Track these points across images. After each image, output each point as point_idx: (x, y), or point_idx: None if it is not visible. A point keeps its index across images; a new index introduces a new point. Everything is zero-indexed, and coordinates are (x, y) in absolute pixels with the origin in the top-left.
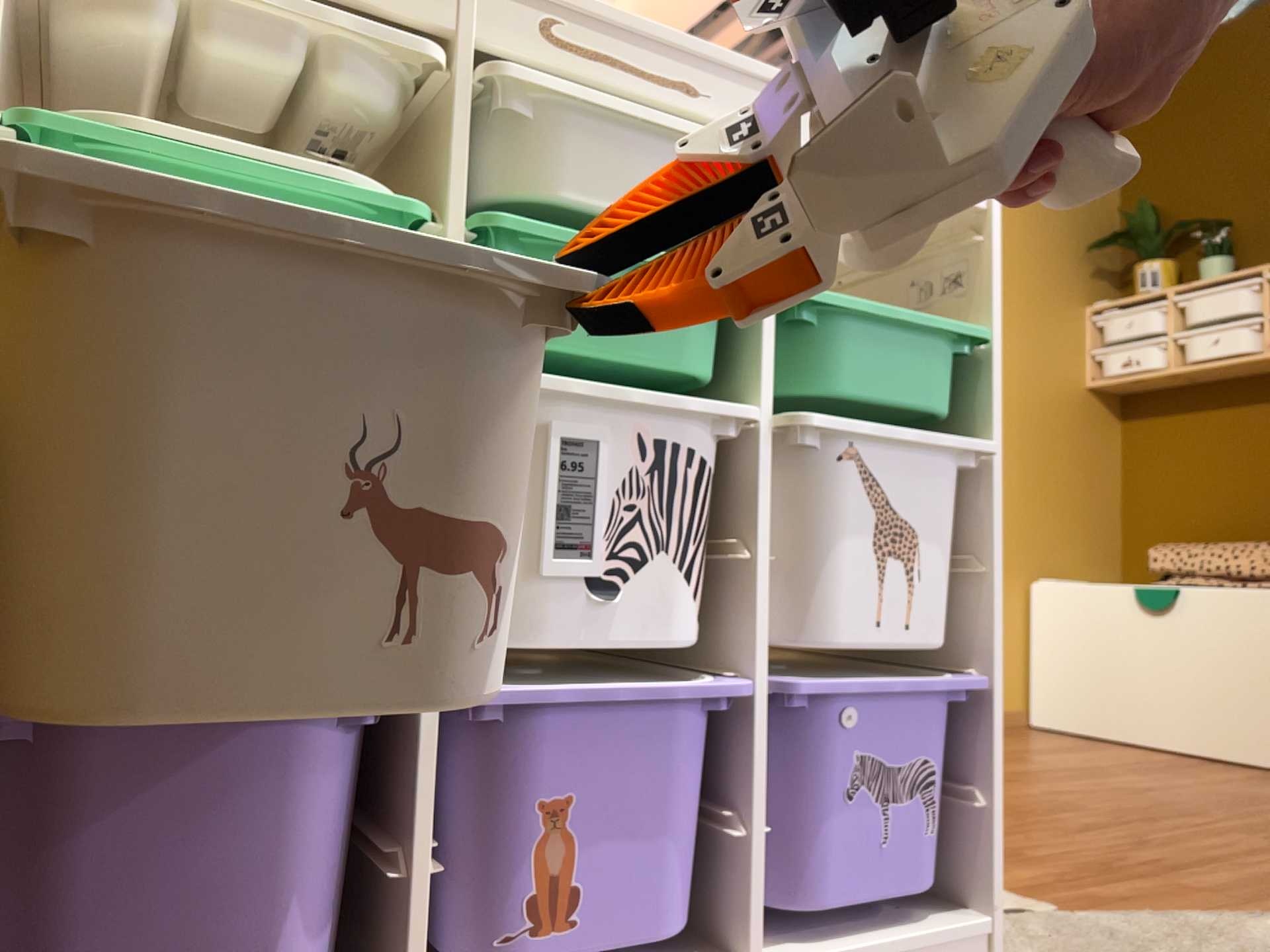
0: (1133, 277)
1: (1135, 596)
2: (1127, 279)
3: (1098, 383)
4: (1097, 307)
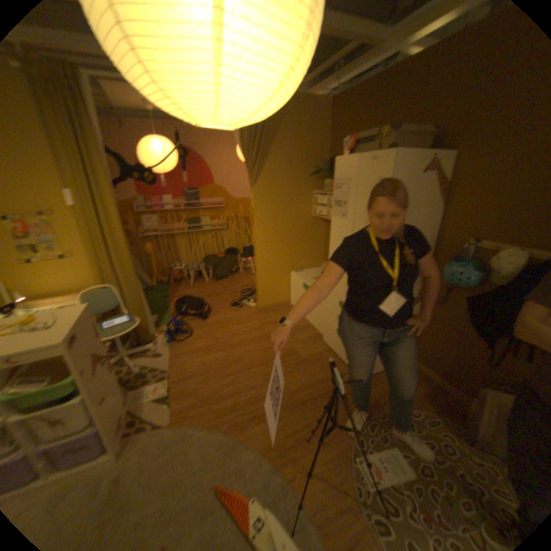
0: (325, 184)
1: (303, 287)
2: (325, 184)
3: (315, 216)
4: (316, 192)
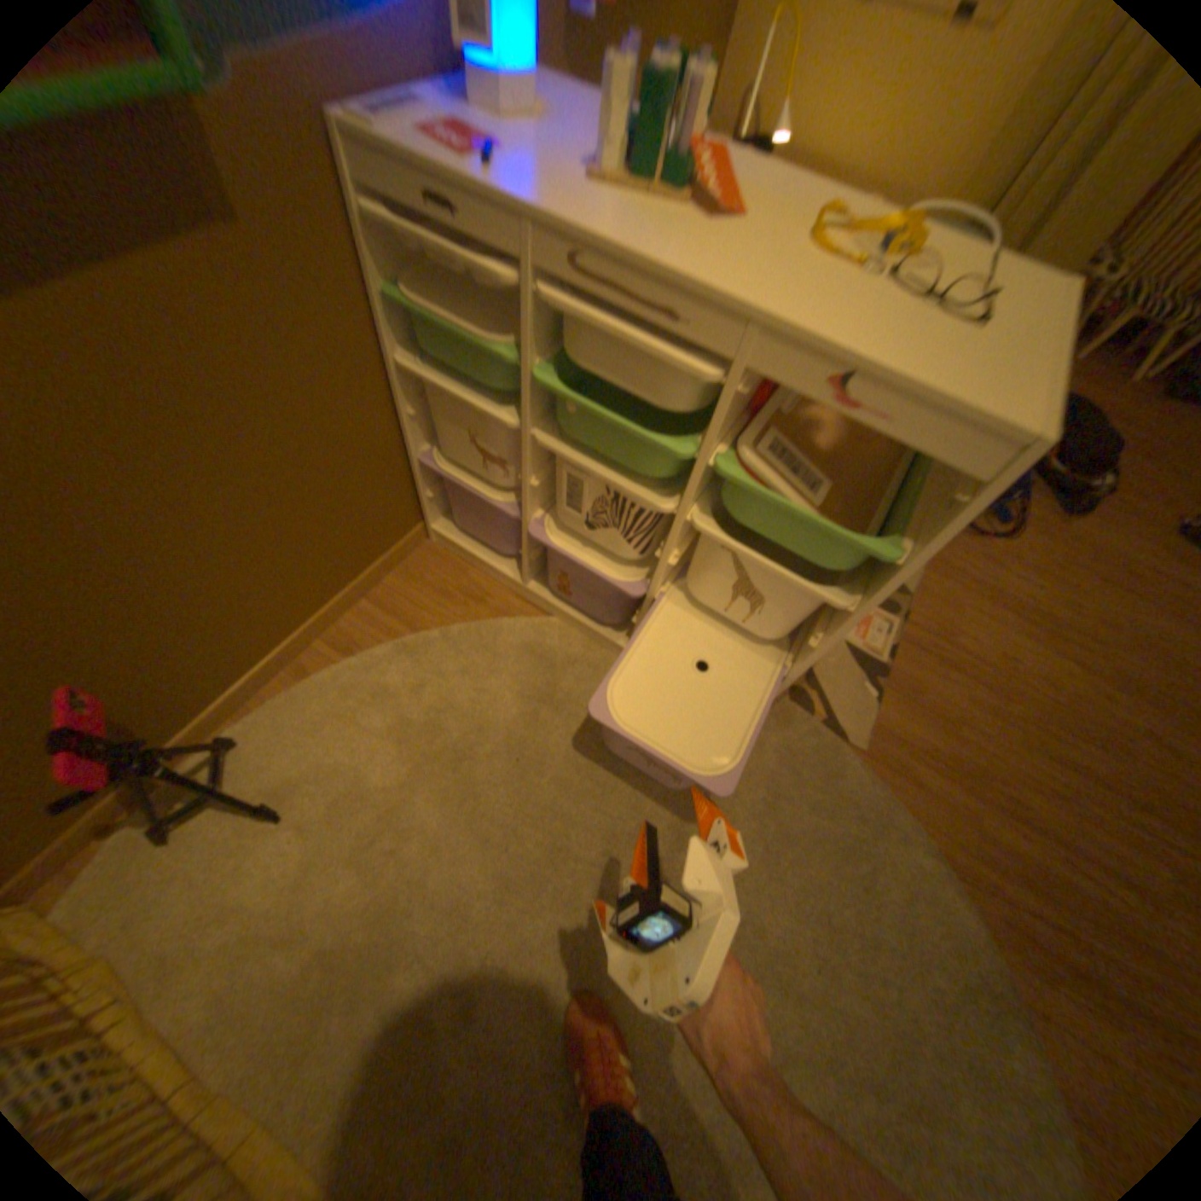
0: None
1: None
2: None
3: None
4: None
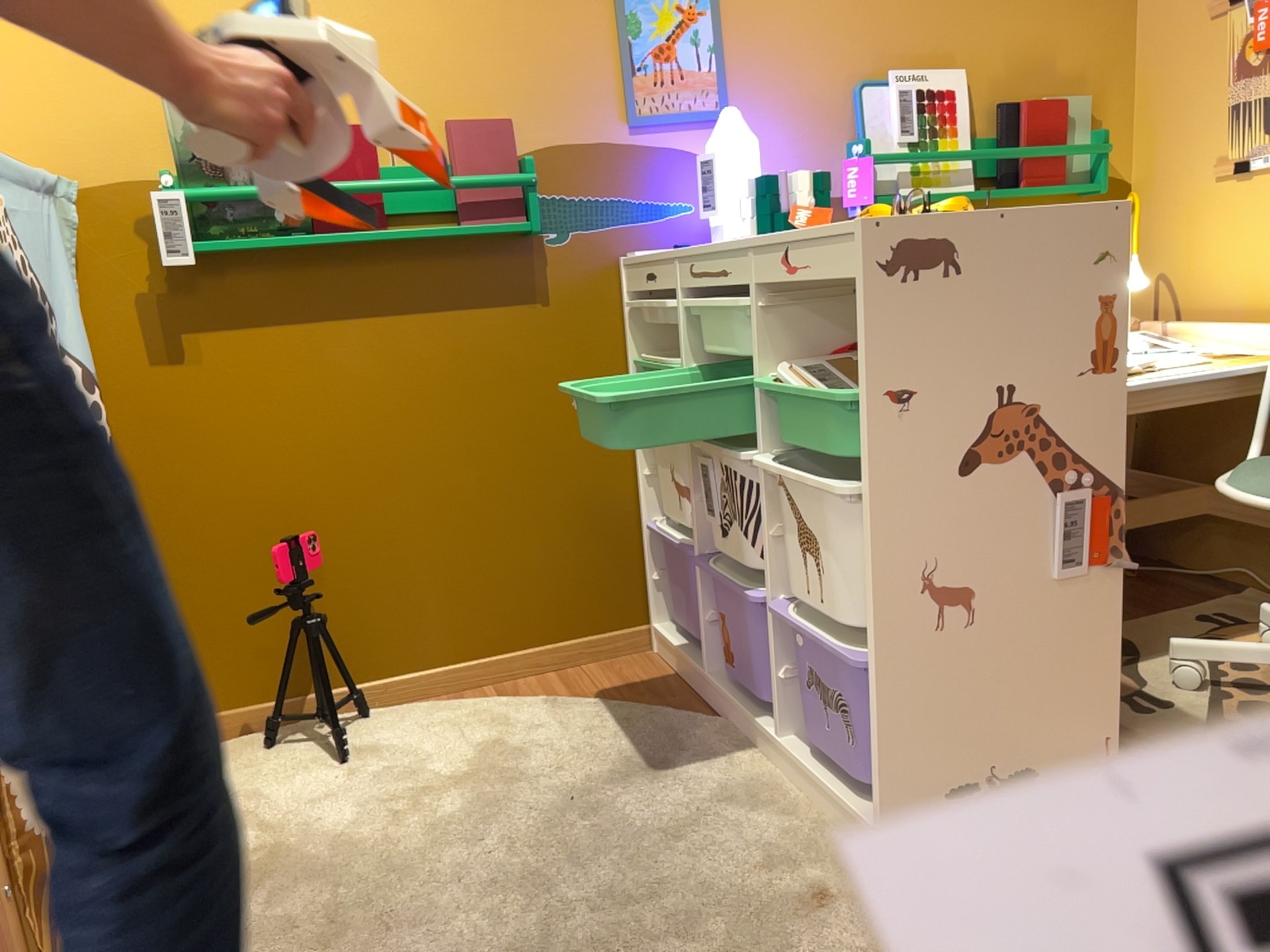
0: None
1: None
2: None
3: None
4: None
